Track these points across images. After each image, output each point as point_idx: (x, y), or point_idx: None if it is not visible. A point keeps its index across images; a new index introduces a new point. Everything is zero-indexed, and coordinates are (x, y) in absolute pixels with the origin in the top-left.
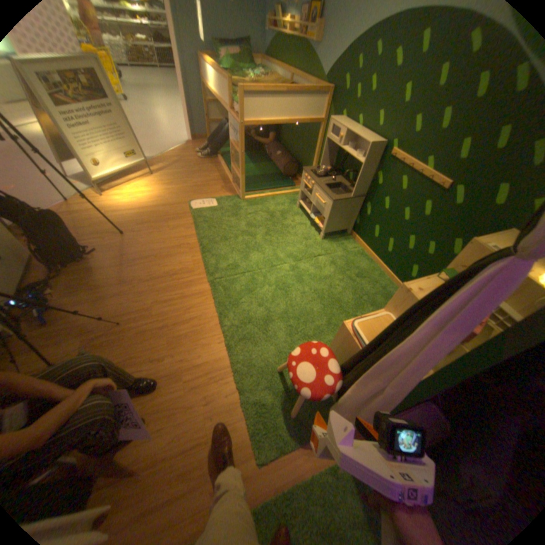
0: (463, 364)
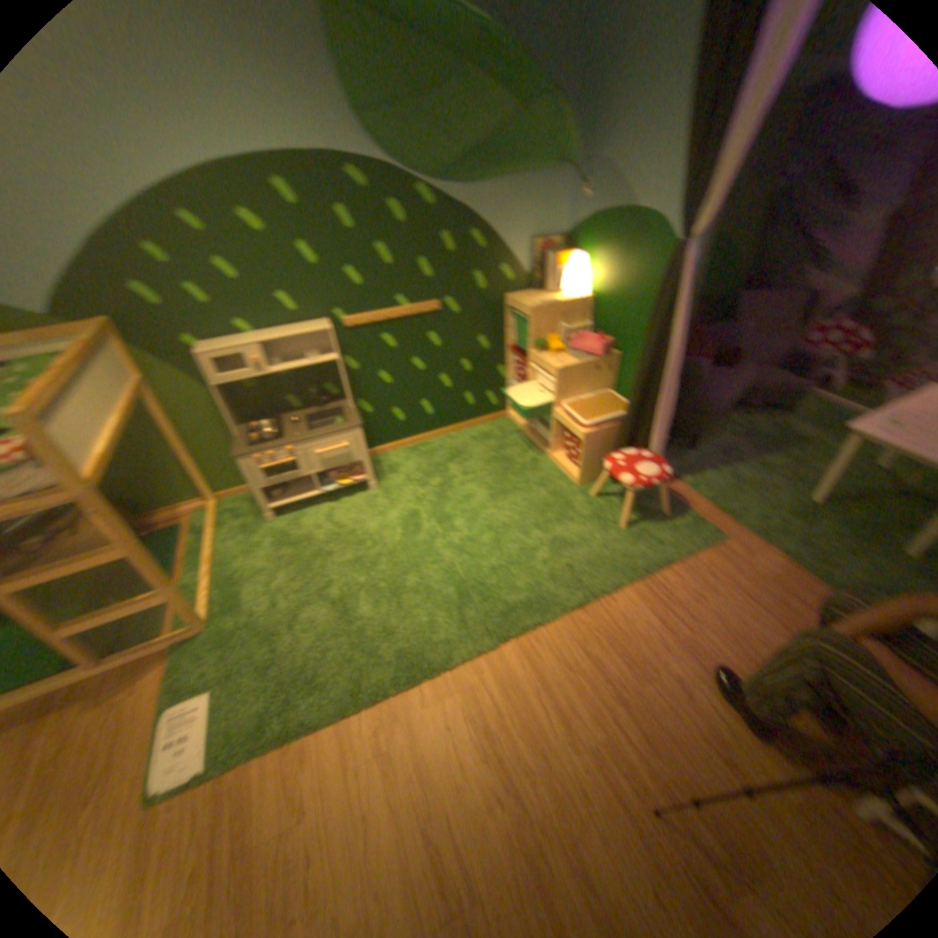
0: (620, 360)
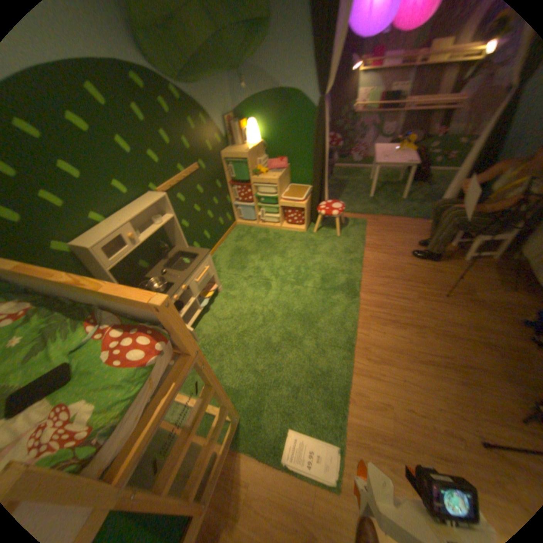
0: (291, 168)
